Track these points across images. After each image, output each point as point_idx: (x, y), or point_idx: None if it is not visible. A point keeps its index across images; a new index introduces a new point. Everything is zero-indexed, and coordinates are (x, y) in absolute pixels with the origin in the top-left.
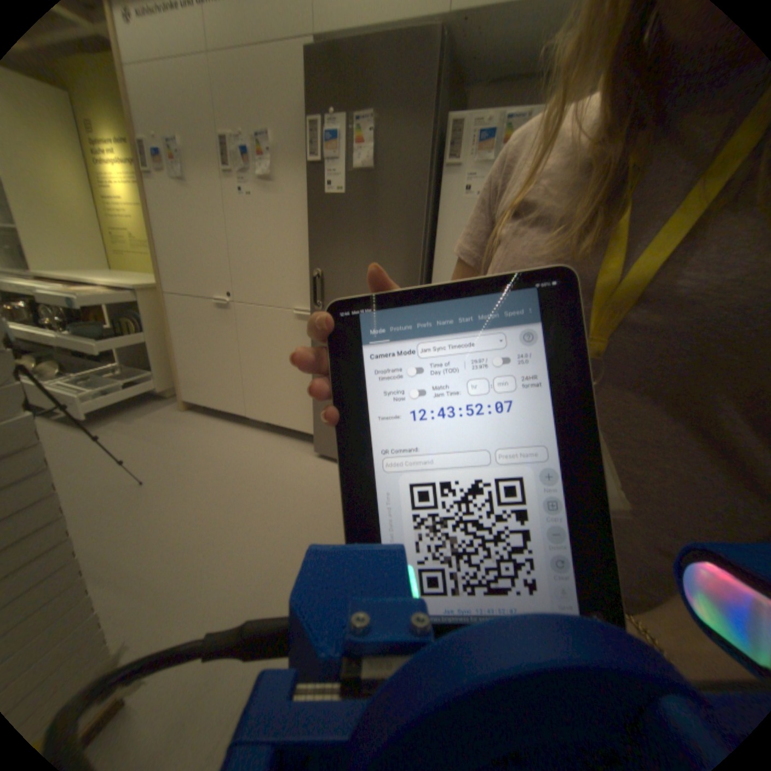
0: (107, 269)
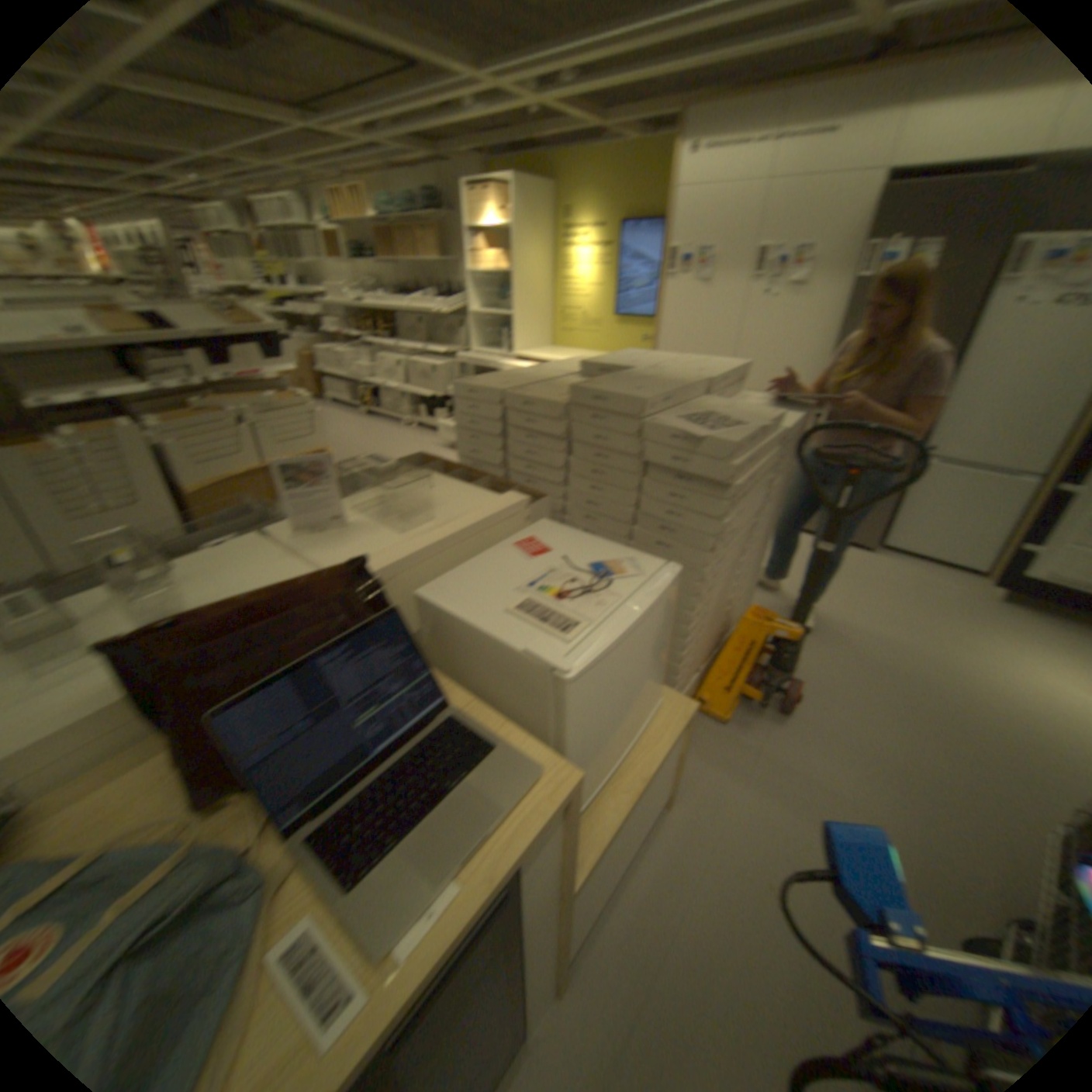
0: (554, 346)
